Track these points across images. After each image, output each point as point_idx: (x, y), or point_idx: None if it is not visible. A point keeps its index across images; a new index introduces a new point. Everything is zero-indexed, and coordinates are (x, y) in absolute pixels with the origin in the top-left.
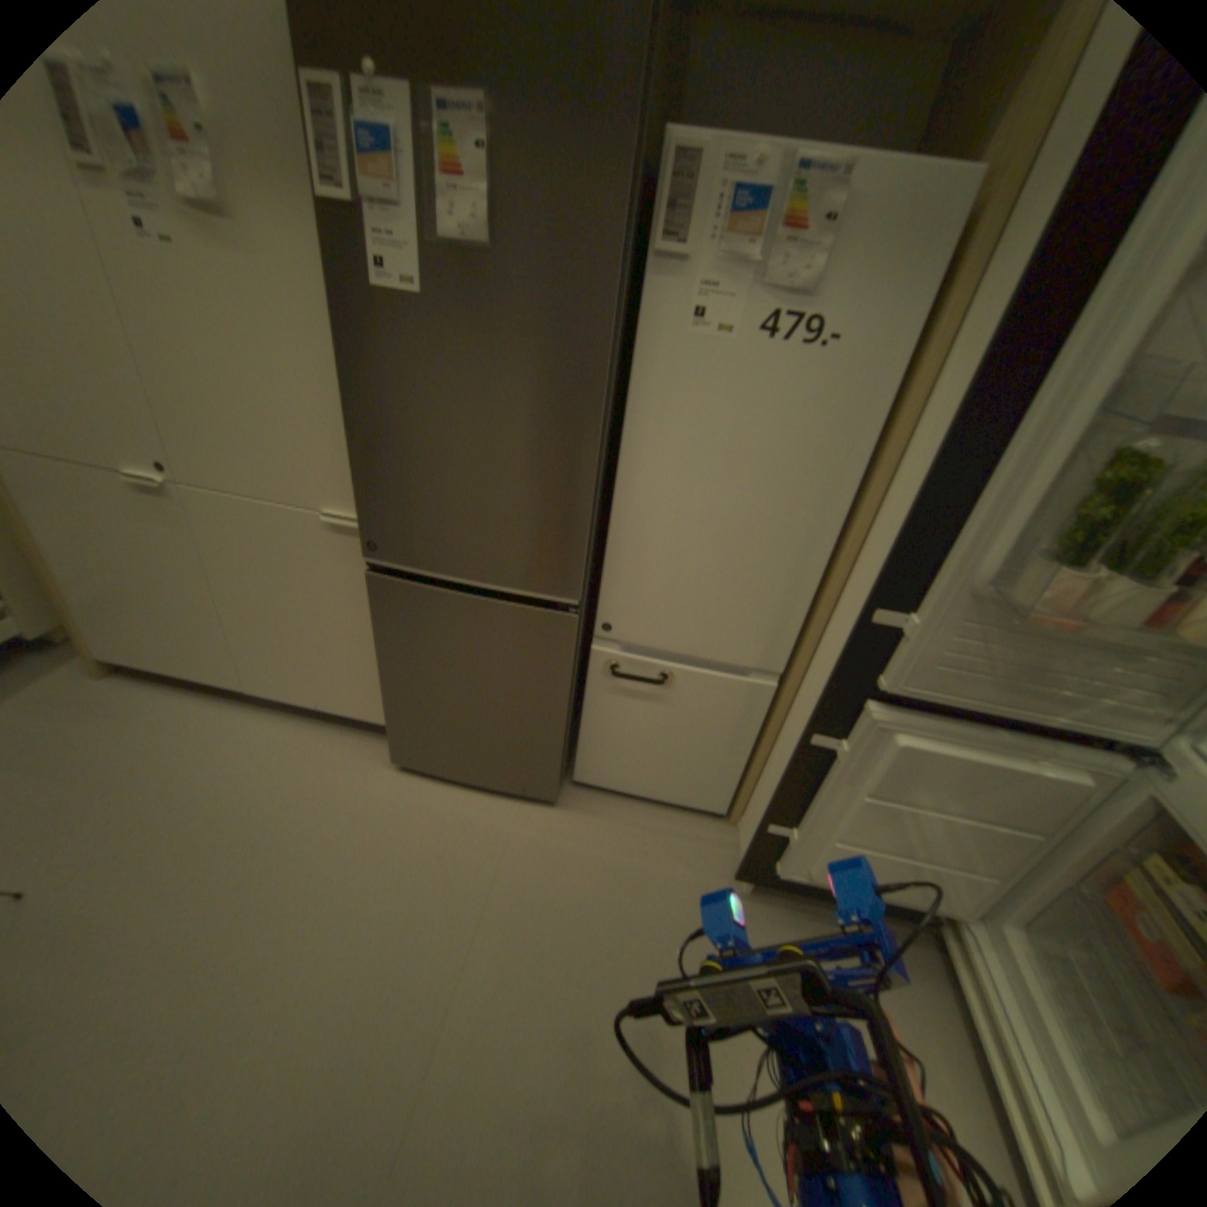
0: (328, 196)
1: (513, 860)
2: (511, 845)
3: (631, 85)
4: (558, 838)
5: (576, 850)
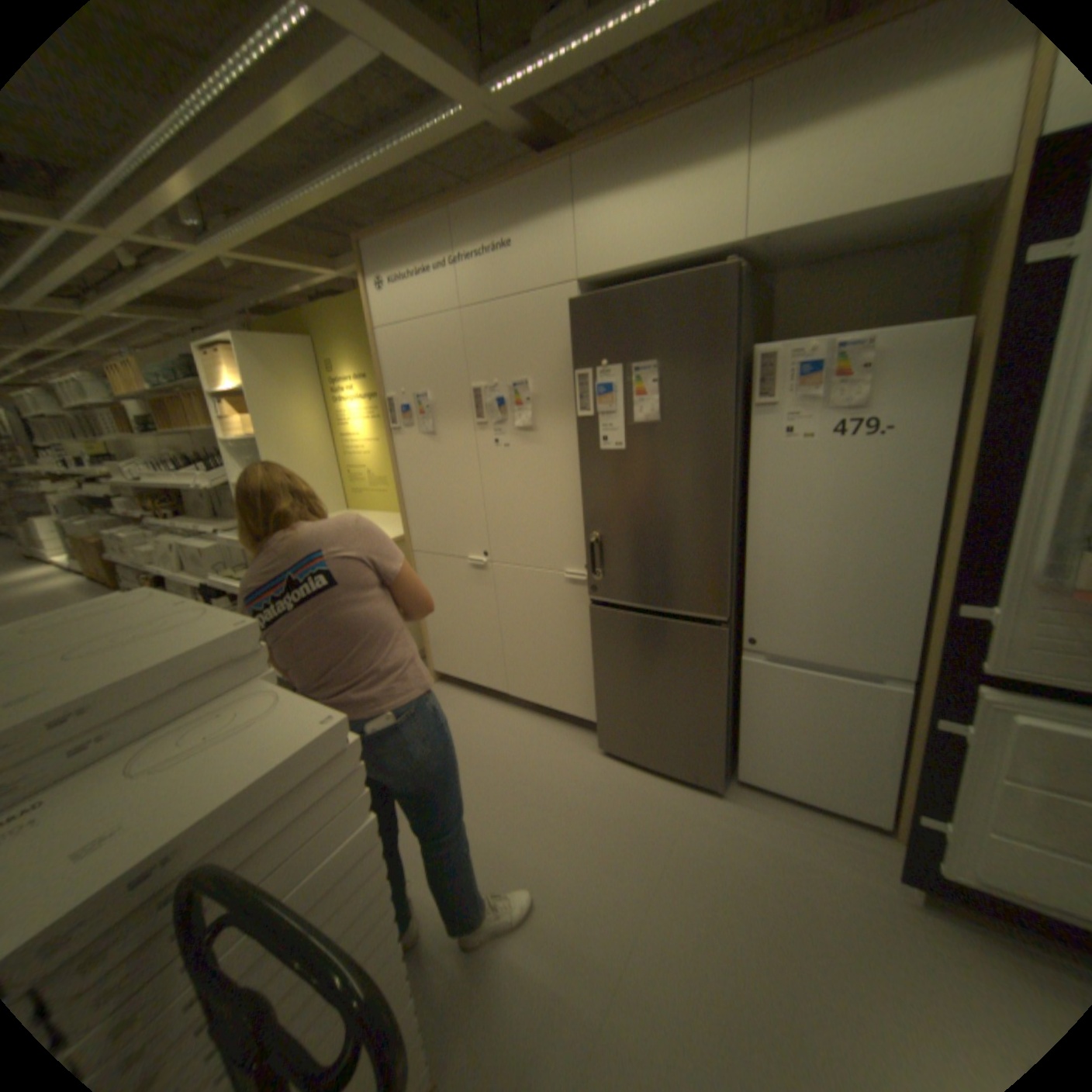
0: (582, 416)
1: (689, 833)
2: (687, 822)
3: (729, 340)
4: (726, 824)
5: (743, 836)
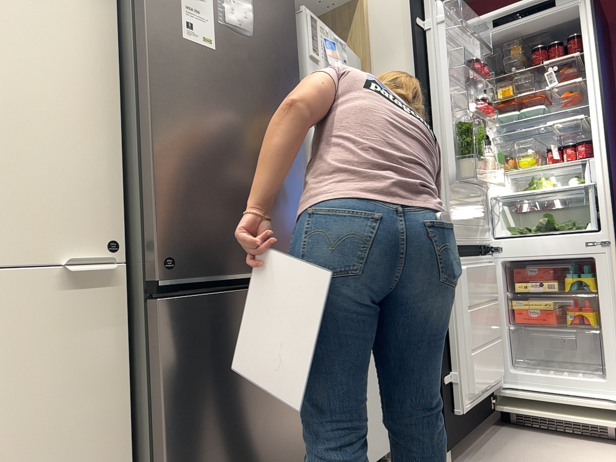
0: None
1: None
2: None
3: None
4: None
5: None
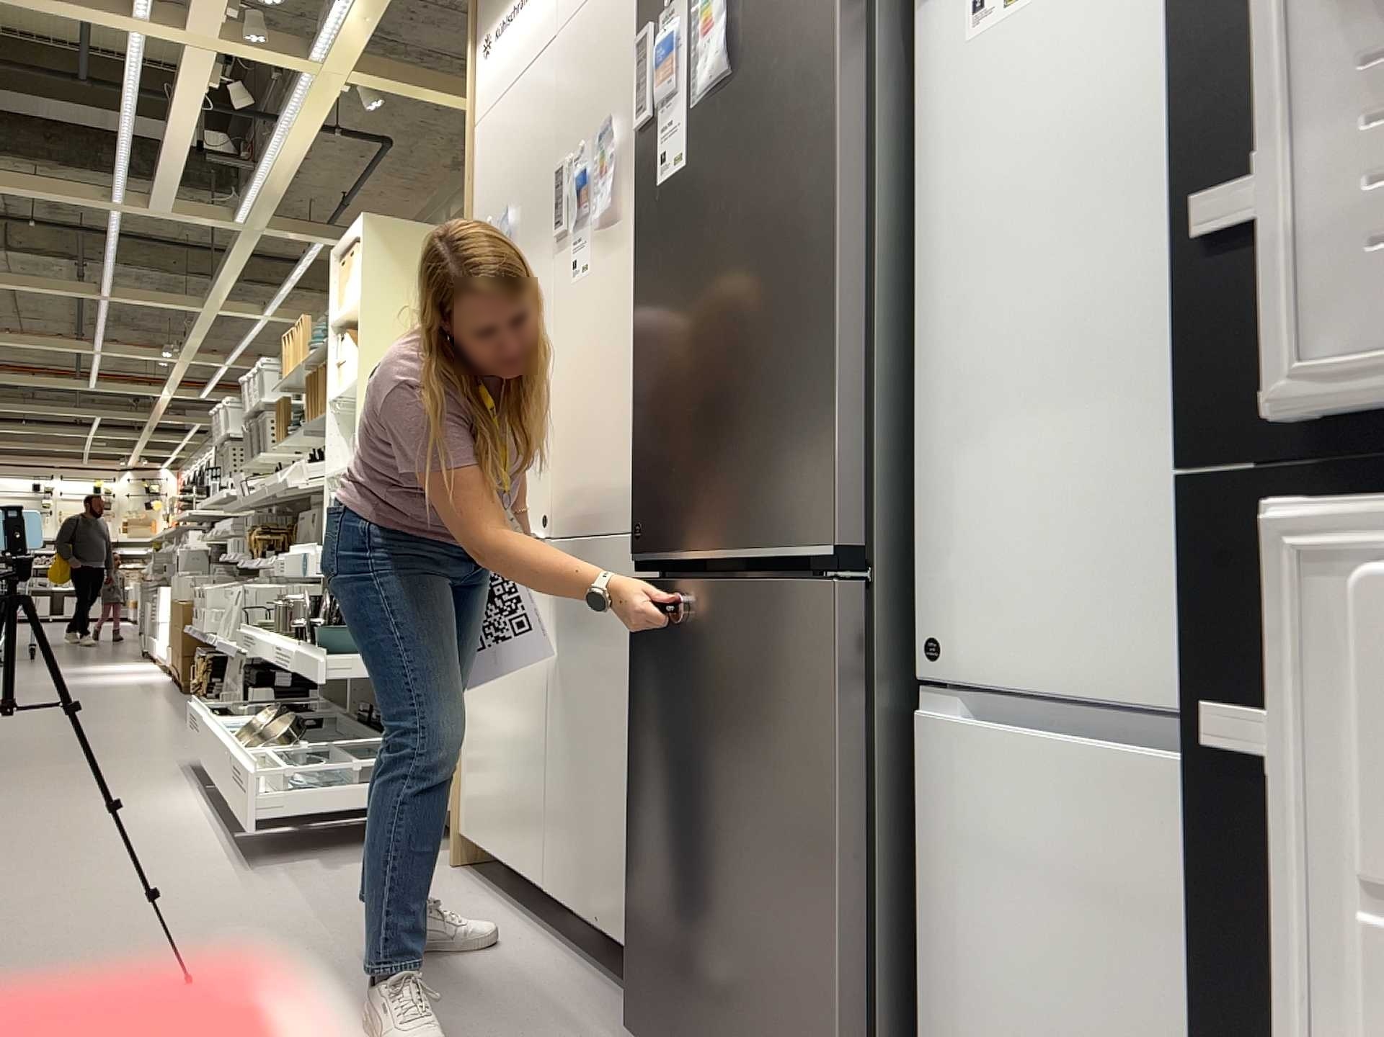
0: (640, 125)
1: None
2: None
3: None
4: None
5: None
